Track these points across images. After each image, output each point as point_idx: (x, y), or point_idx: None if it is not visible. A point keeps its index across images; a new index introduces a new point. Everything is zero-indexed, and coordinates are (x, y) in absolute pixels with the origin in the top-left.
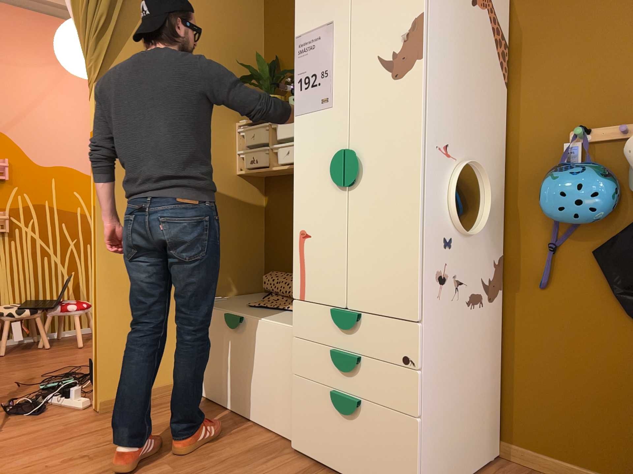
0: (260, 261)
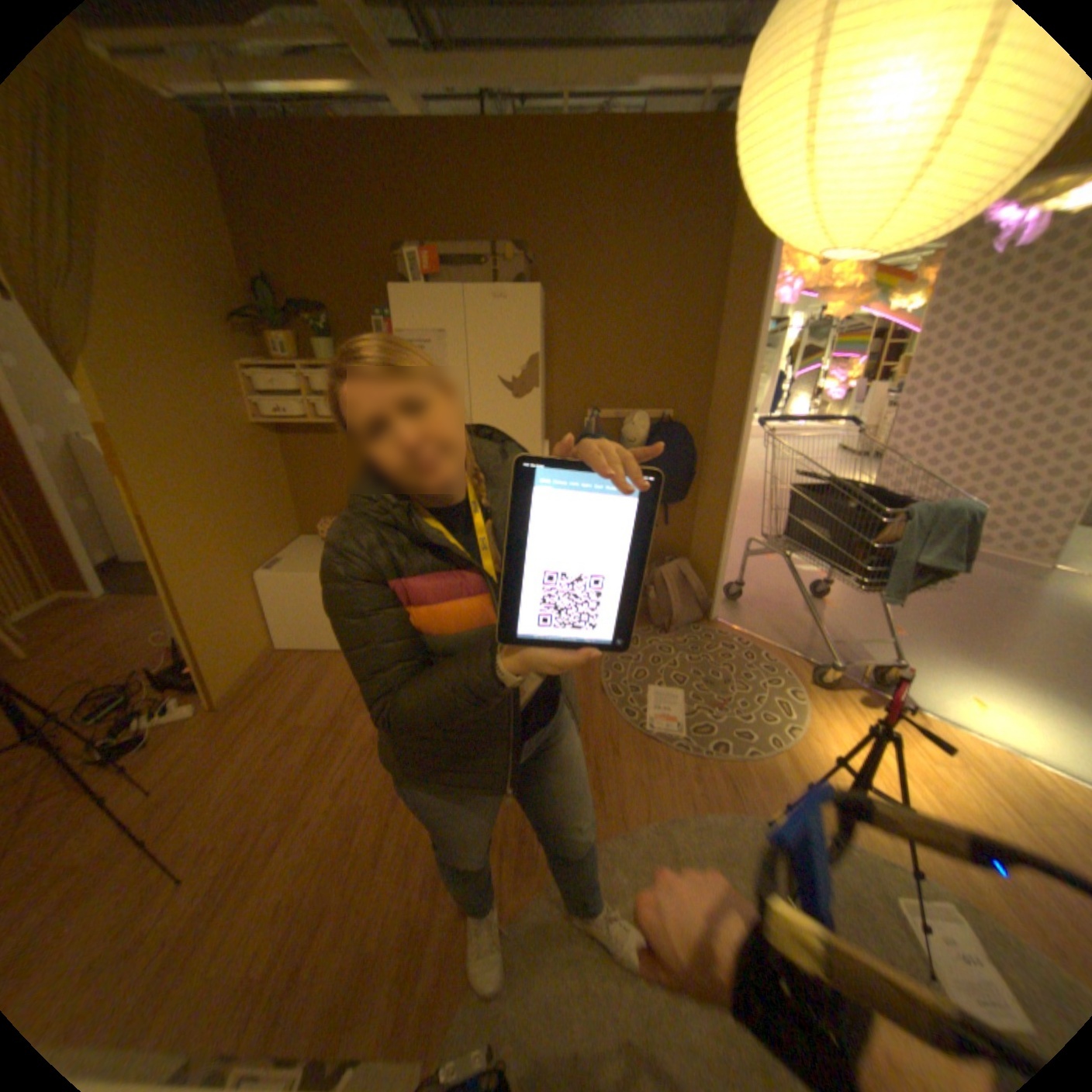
0: (291, 506)
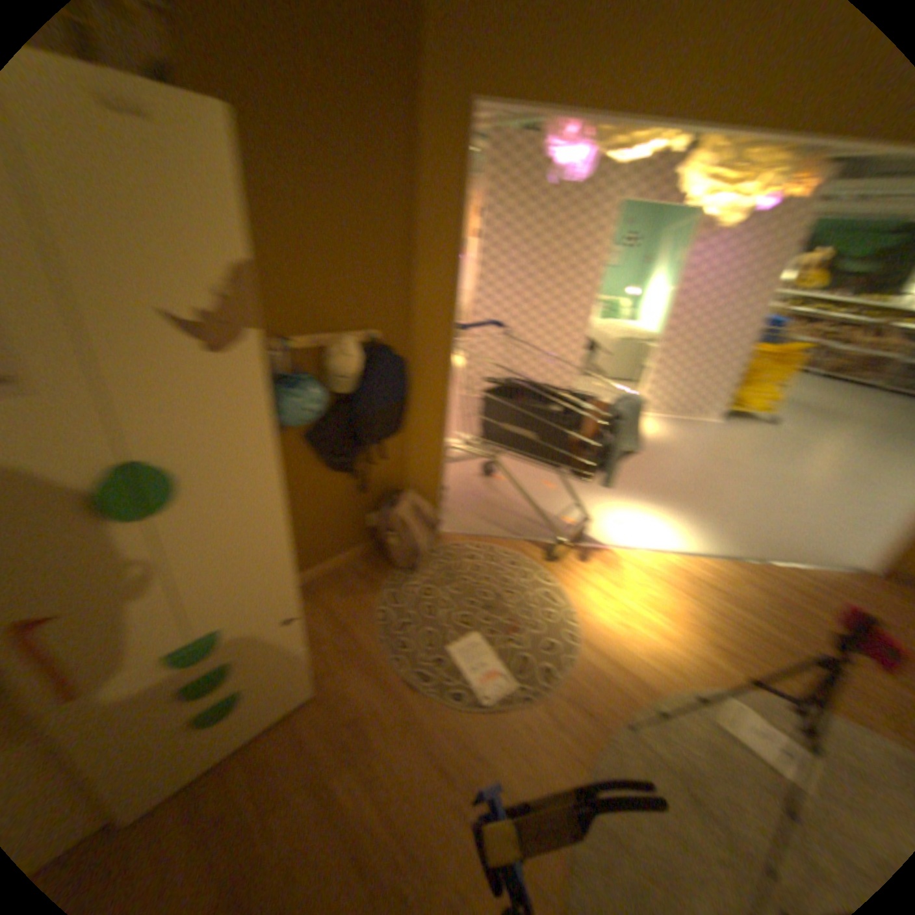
0: None
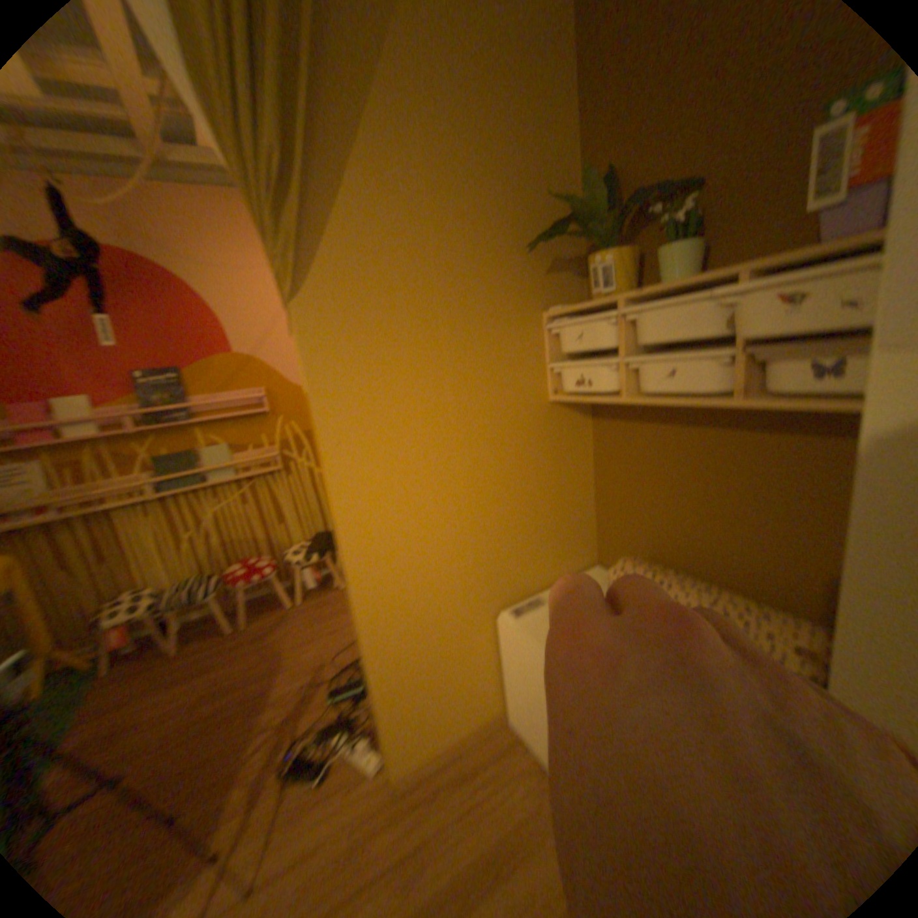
0: (591, 520)
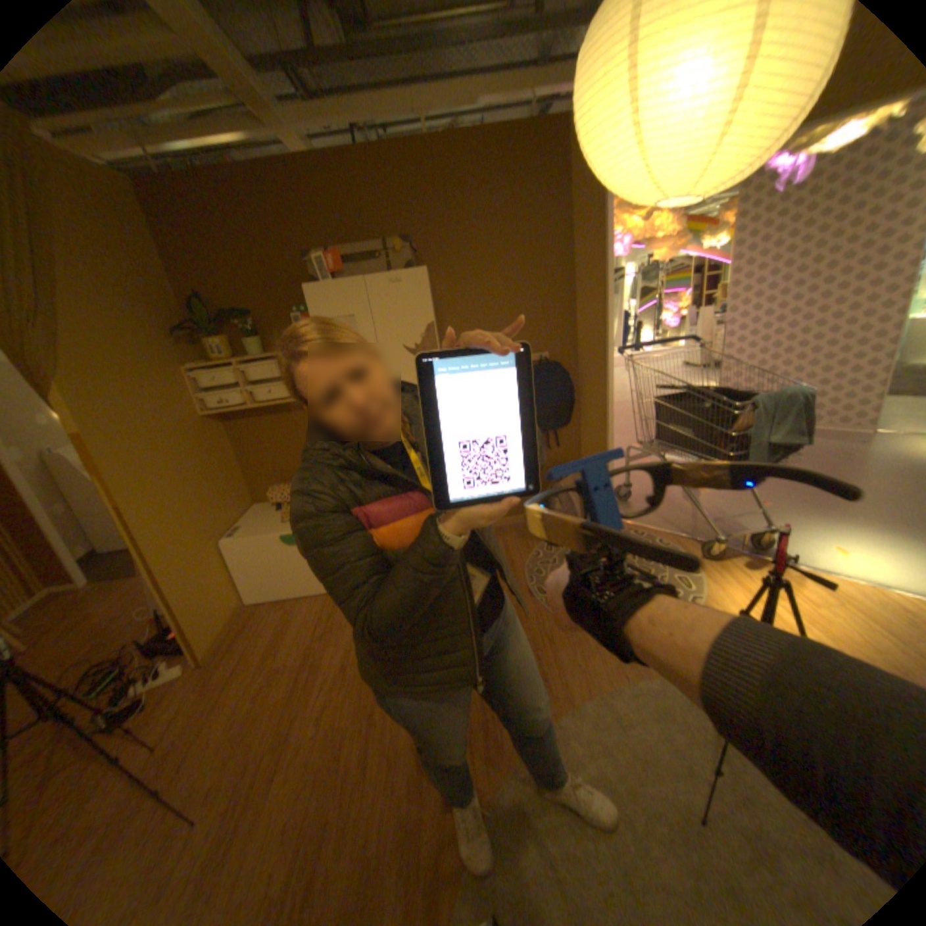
0: (242, 481)
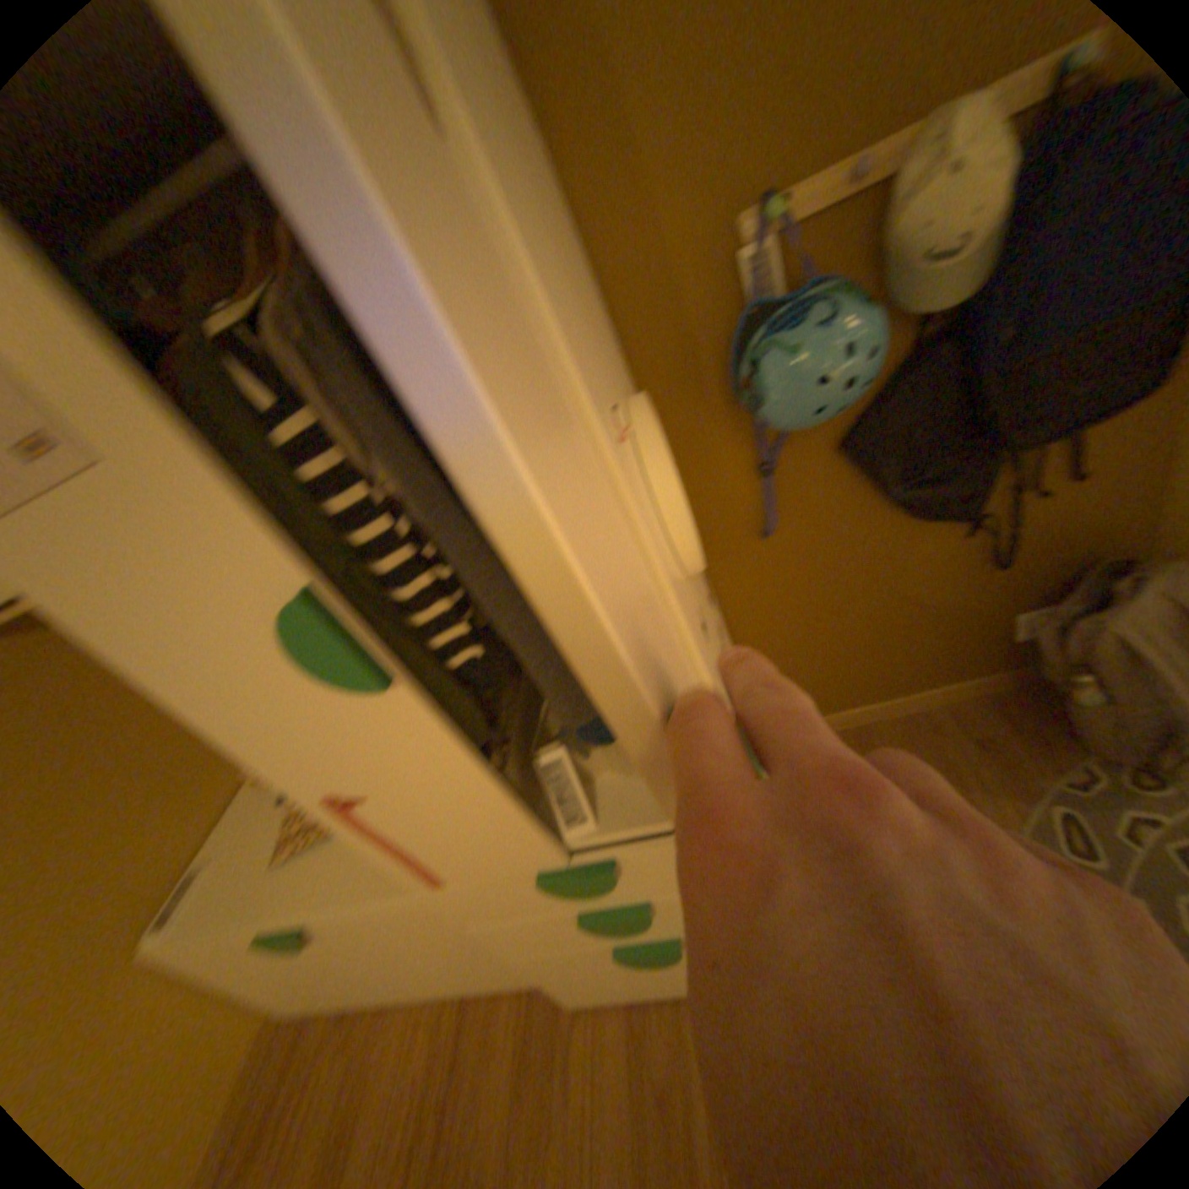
0: None
